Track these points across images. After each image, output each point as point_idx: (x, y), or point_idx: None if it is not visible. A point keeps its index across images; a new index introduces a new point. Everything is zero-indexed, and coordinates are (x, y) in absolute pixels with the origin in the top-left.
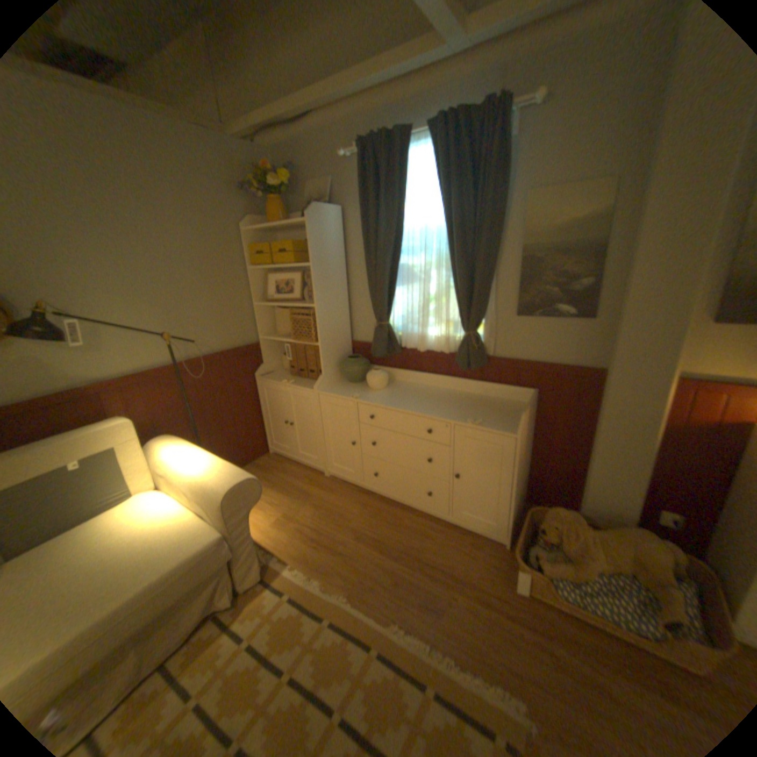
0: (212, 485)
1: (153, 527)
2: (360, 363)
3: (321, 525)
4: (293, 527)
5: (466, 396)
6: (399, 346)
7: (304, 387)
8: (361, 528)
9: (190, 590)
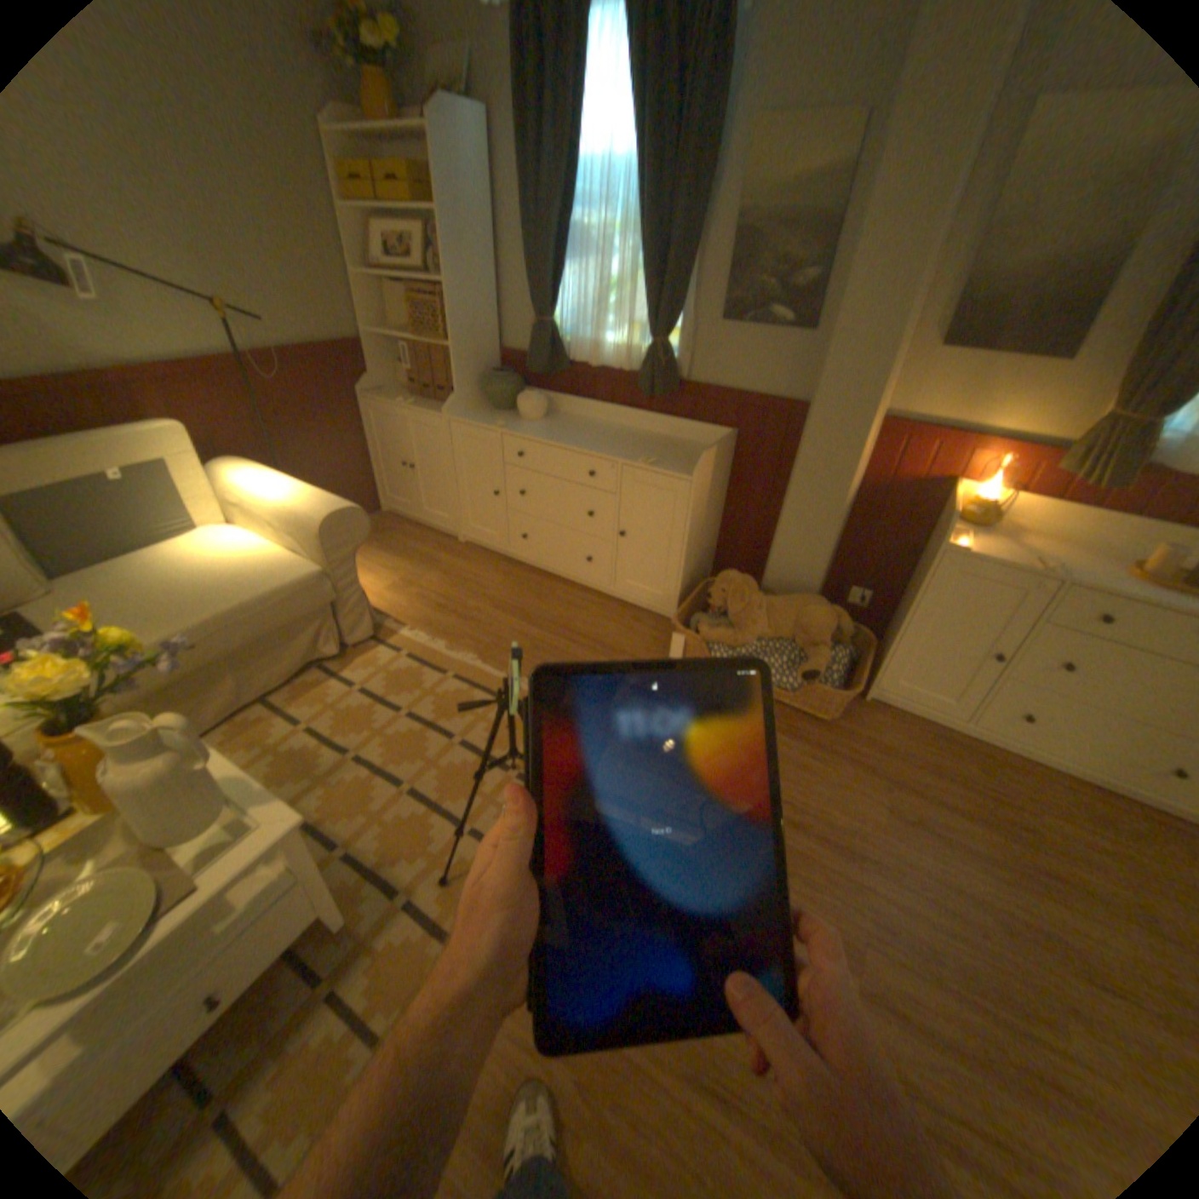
0: (306, 512)
1: (234, 558)
2: (509, 381)
3: (450, 592)
4: (414, 593)
5: (647, 437)
6: (565, 359)
7: (428, 412)
8: (500, 598)
9: (290, 623)
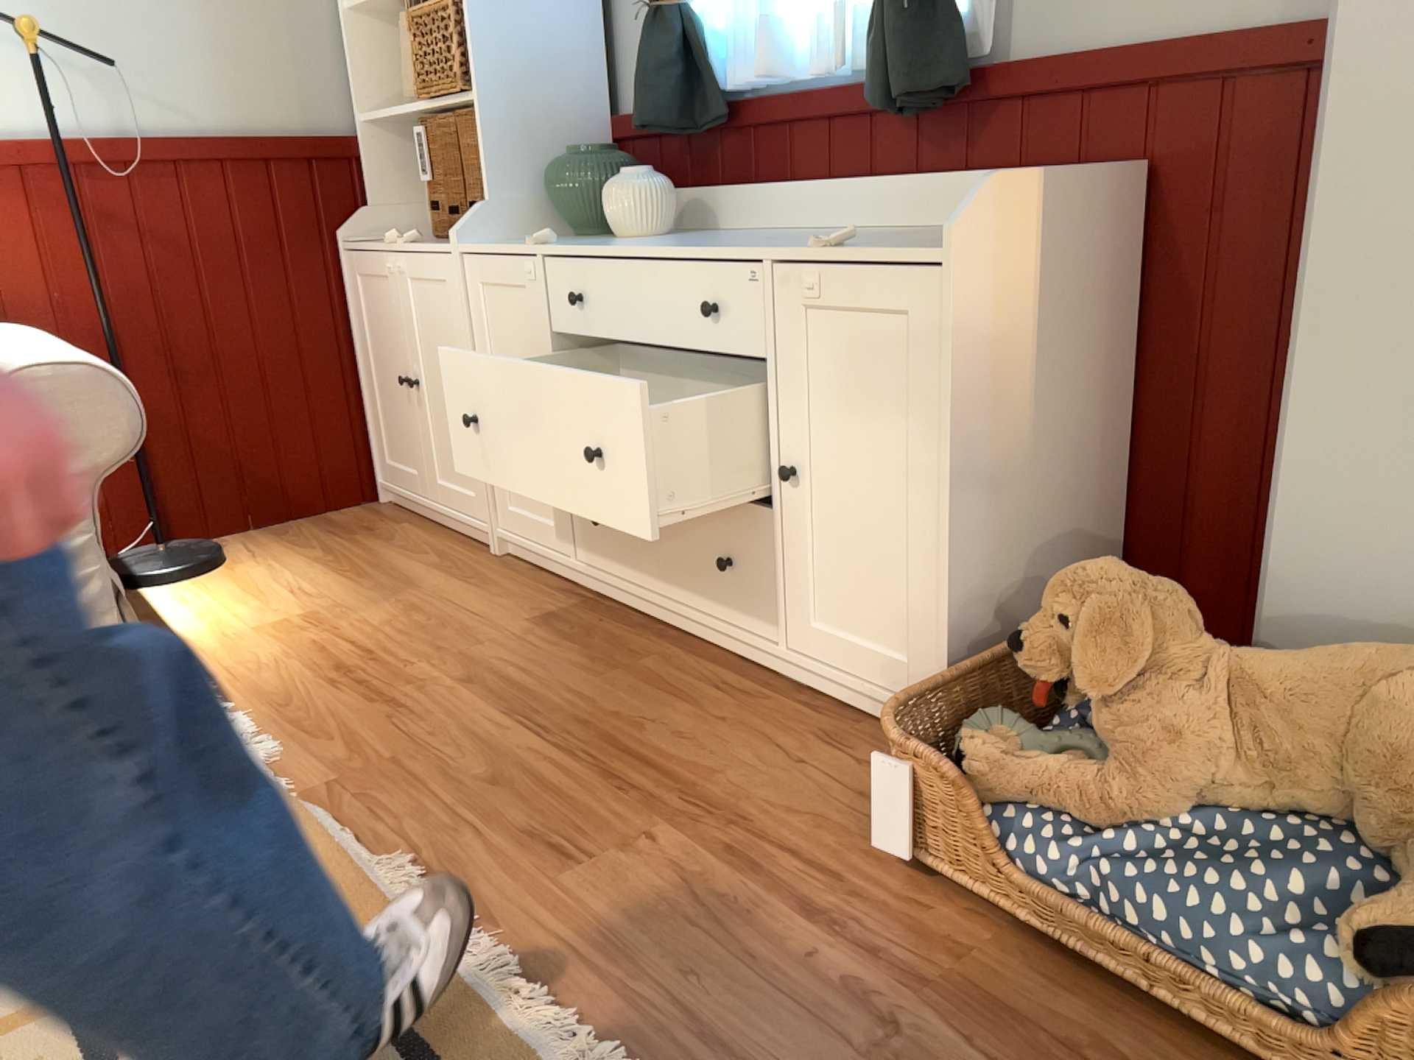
0: None
1: None
2: (597, 159)
3: (392, 641)
4: (315, 637)
5: (900, 231)
6: (717, 89)
7: (436, 248)
8: (499, 659)
9: None
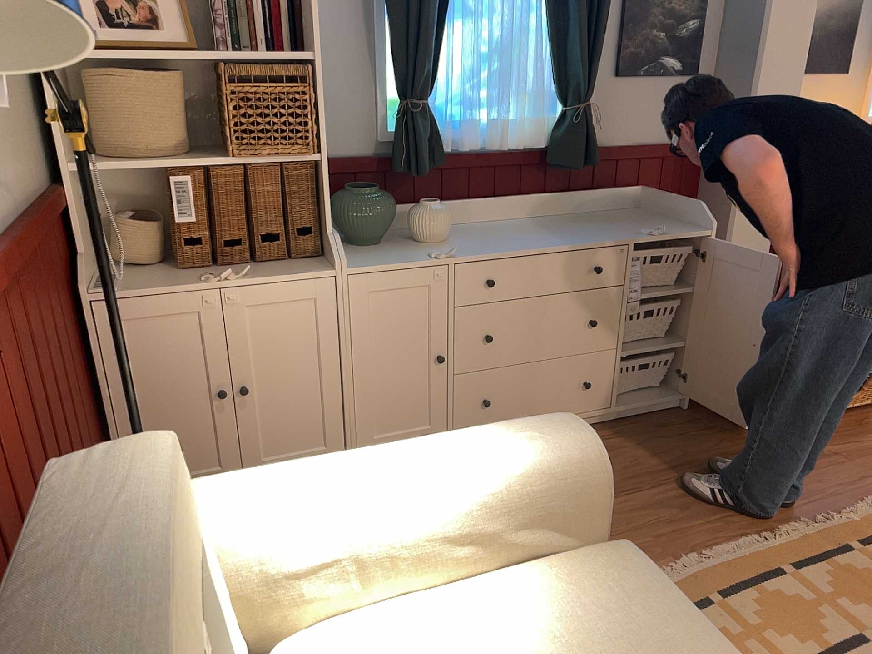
0: (548, 456)
1: (504, 640)
2: (386, 194)
3: None
4: None
5: (562, 218)
6: (442, 149)
7: (287, 275)
8: None
9: None
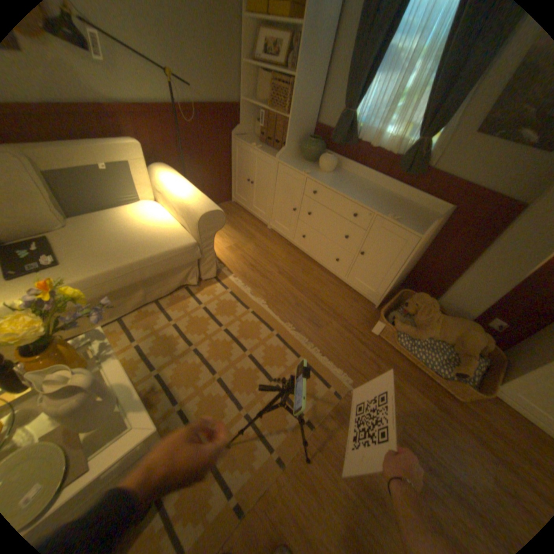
0: (194, 208)
1: (154, 224)
2: (318, 145)
3: (258, 258)
4: (240, 254)
5: (394, 197)
6: (356, 137)
7: (268, 154)
8: (284, 267)
9: (175, 268)
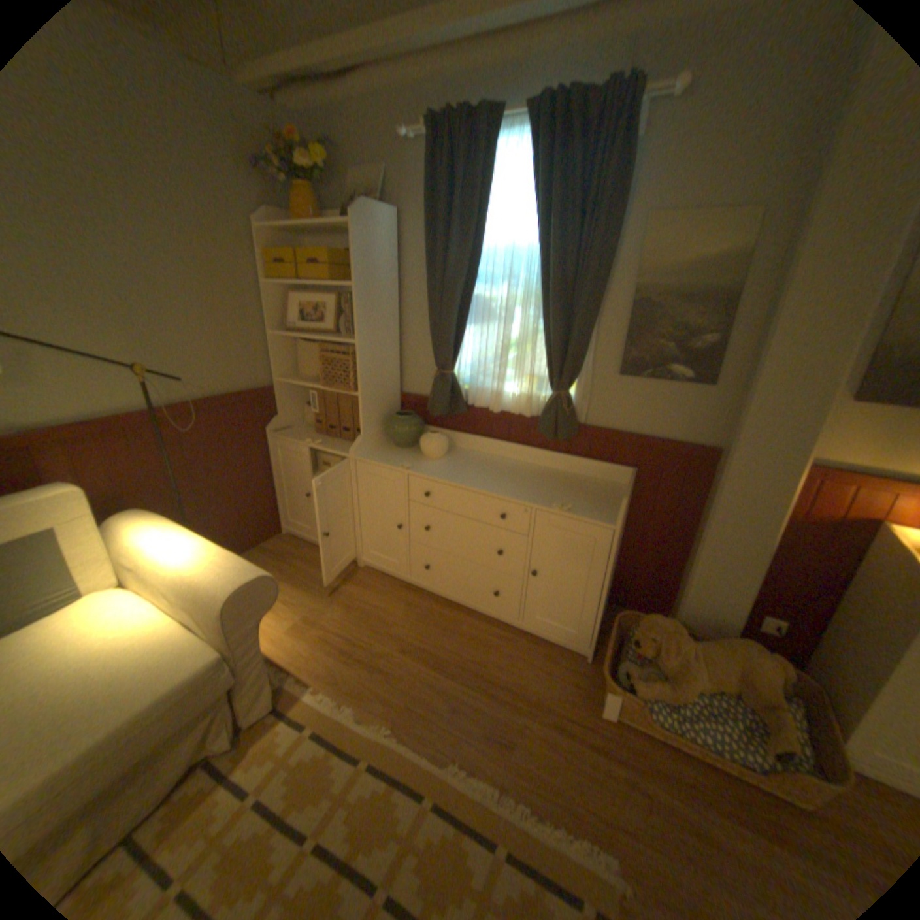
0: (208, 585)
1: (117, 644)
2: (412, 422)
3: (354, 631)
4: (317, 634)
5: (547, 472)
6: (465, 403)
7: (335, 450)
8: (407, 636)
9: (174, 733)
